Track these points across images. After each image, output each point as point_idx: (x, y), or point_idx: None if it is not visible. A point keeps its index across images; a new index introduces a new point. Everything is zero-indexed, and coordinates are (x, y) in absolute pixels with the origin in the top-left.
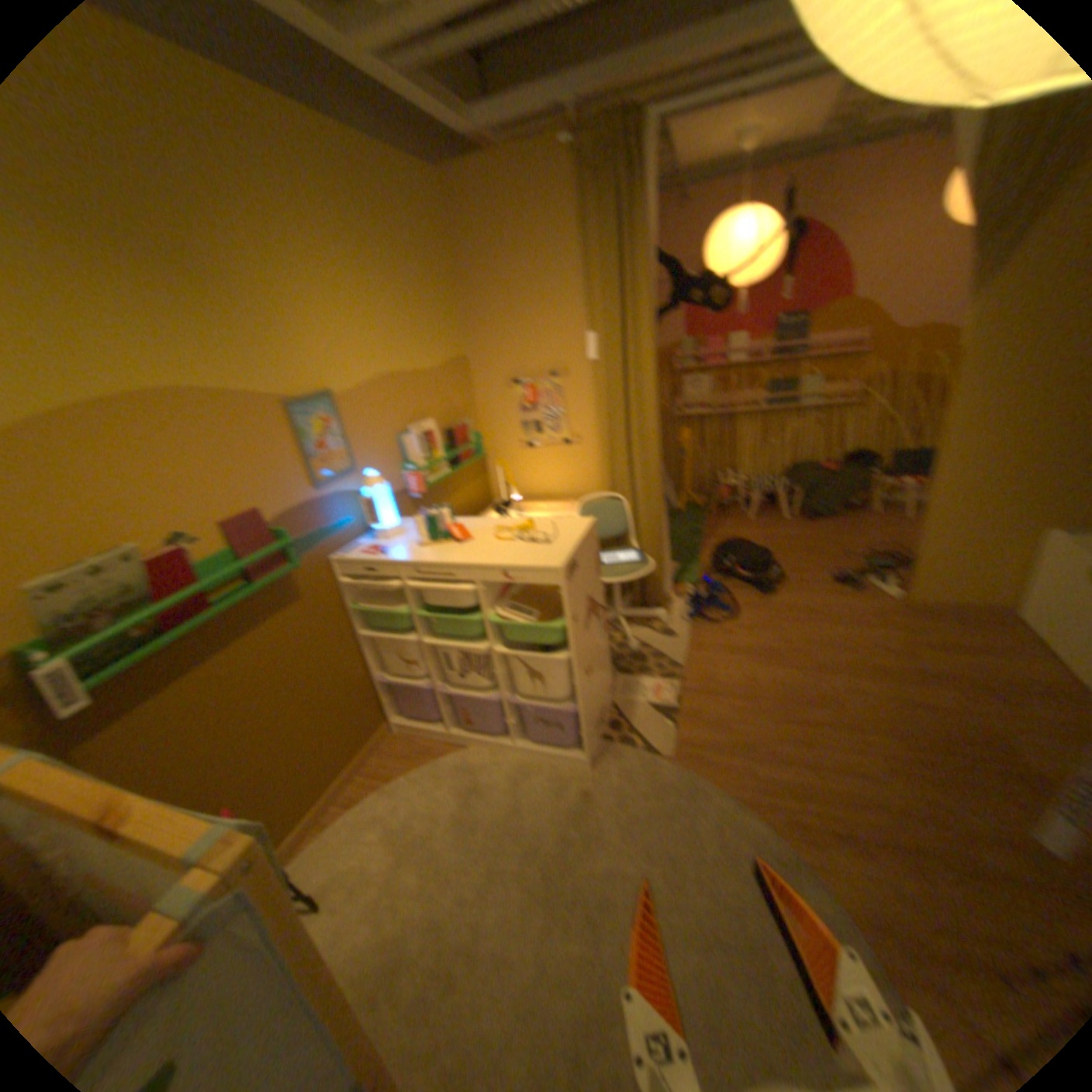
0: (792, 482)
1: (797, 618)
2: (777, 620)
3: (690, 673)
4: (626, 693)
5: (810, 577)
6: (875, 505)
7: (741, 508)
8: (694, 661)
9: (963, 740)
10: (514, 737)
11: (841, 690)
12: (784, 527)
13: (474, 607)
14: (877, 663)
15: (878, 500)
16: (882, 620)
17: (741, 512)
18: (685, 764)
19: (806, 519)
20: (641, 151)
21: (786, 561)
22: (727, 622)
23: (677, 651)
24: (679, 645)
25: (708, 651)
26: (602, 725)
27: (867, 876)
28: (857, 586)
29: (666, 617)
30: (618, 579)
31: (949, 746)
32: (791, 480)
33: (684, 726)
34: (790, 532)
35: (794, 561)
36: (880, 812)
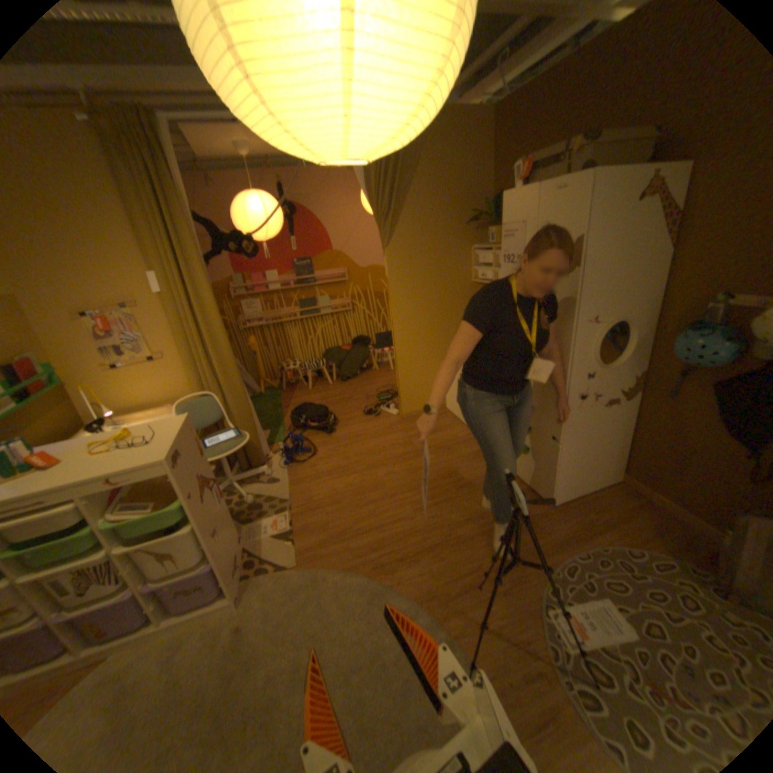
0: (329, 362)
1: (351, 443)
2: (340, 448)
3: (295, 503)
4: (252, 538)
5: (352, 417)
6: (375, 367)
7: (304, 384)
8: (296, 494)
9: (439, 479)
10: (158, 622)
11: (382, 477)
12: (332, 390)
13: (83, 525)
14: (395, 455)
15: (375, 364)
16: (392, 430)
17: (305, 387)
18: (306, 567)
19: (343, 382)
20: (162, 144)
21: (337, 410)
22: (312, 460)
23: (283, 492)
24: (284, 487)
25: (304, 484)
26: (238, 571)
27: (417, 575)
28: (377, 415)
29: (270, 472)
30: (225, 456)
31: (435, 485)
32: (328, 361)
33: (299, 541)
34: (336, 392)
35: (342, 410)
36: (415, 536)
